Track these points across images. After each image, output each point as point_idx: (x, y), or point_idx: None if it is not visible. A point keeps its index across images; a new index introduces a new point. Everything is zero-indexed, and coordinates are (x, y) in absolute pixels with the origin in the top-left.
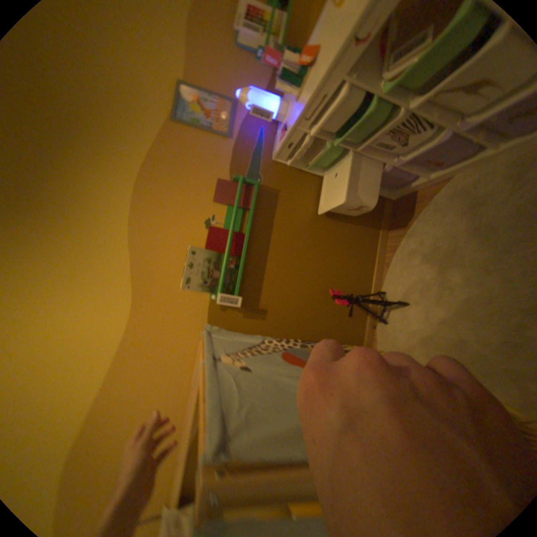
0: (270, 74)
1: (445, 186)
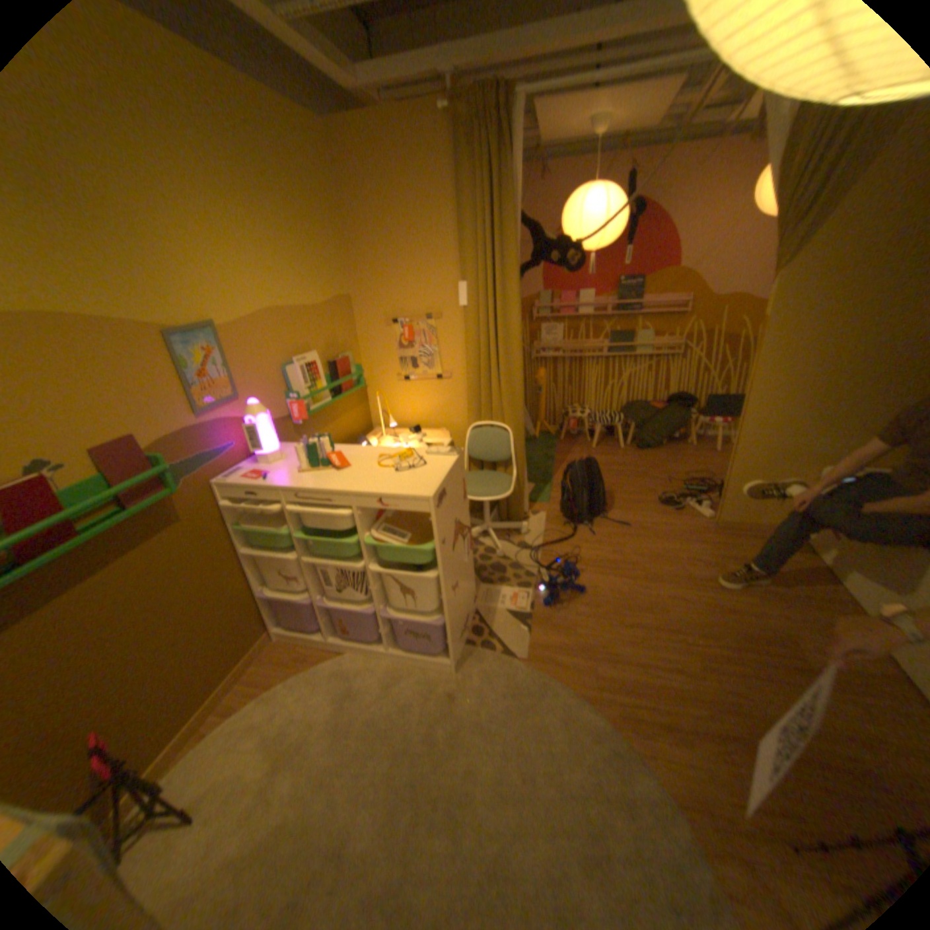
0: (282, 415)
1: (331, 659)
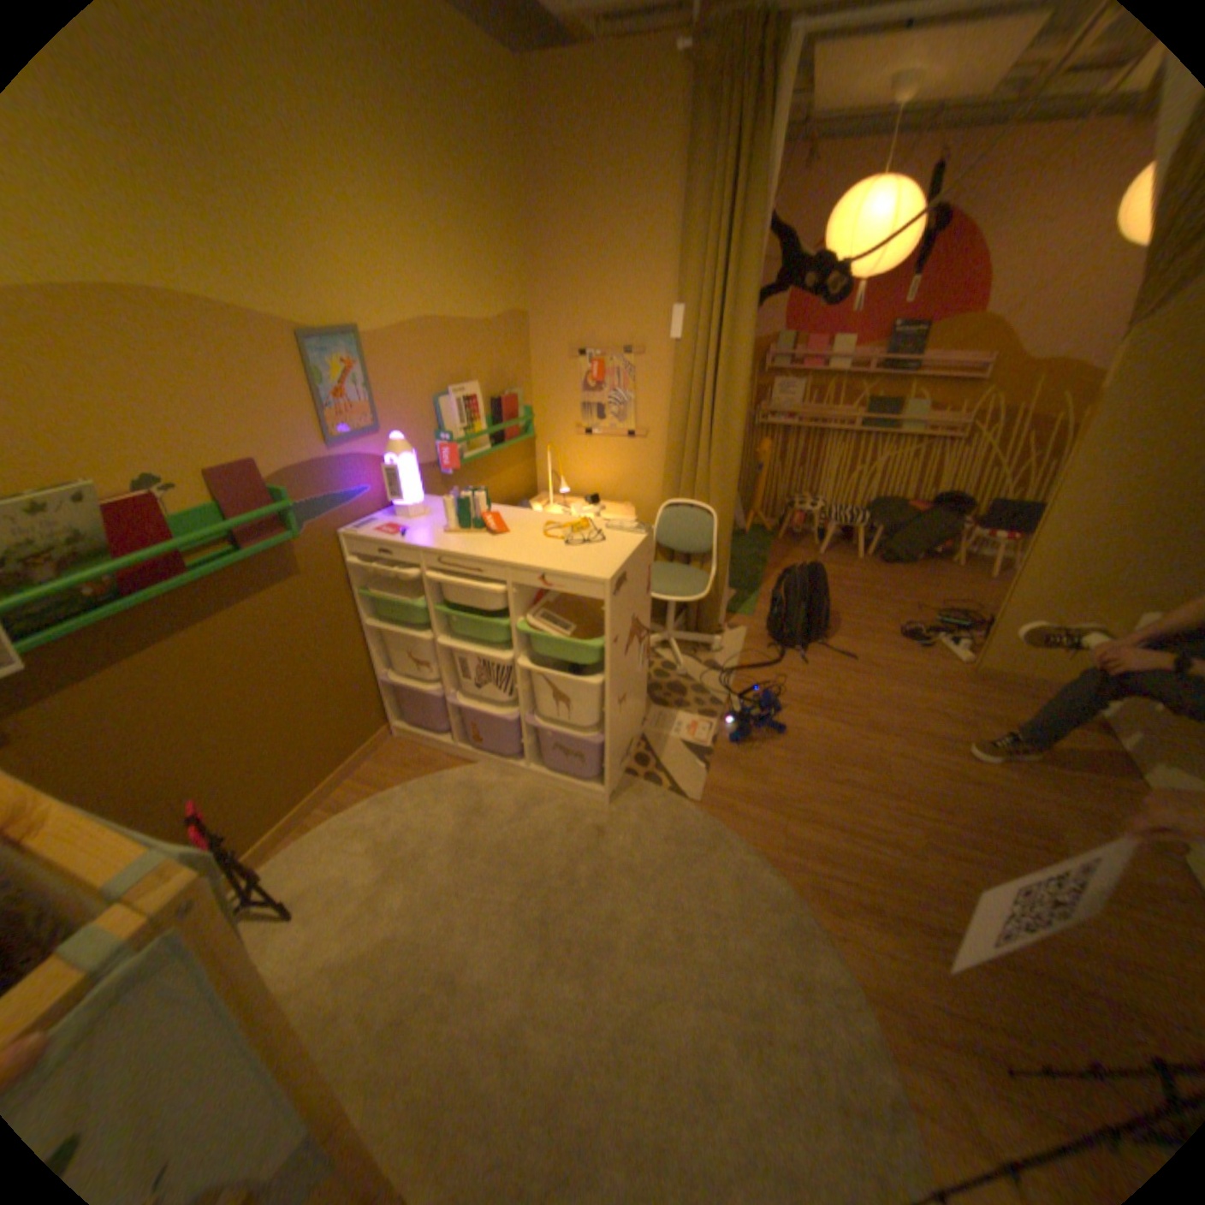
0: (429, 460)
1: (460, 766)
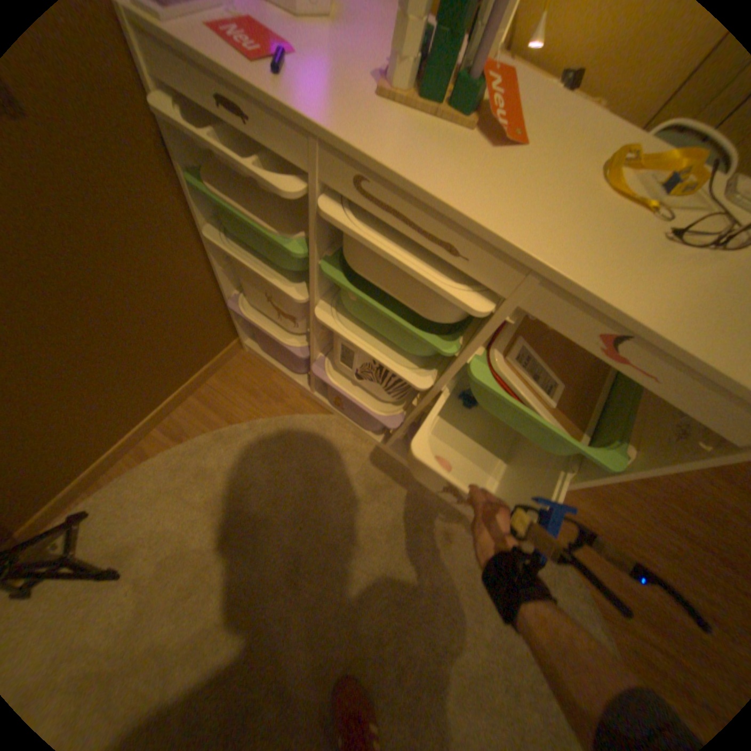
0: None
1: (314, 411)
